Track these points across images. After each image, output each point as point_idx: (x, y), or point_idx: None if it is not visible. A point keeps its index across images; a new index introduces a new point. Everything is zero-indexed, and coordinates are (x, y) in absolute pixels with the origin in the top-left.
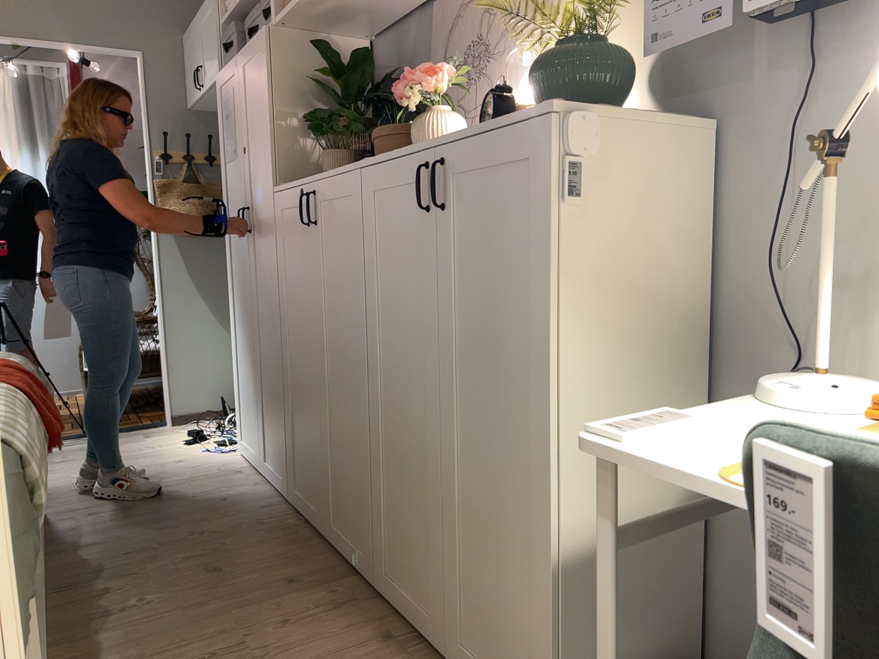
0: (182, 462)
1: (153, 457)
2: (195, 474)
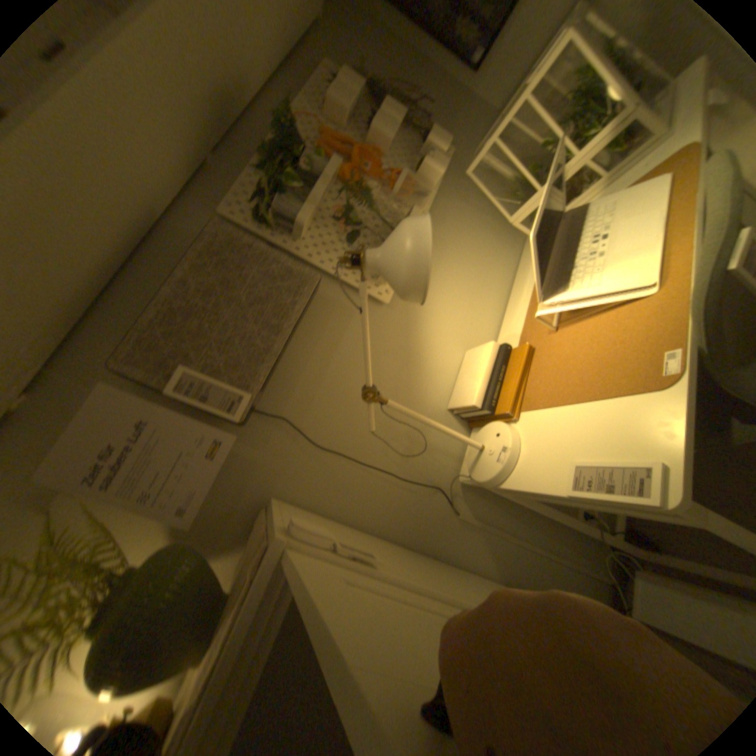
0: None
1: None
2: None
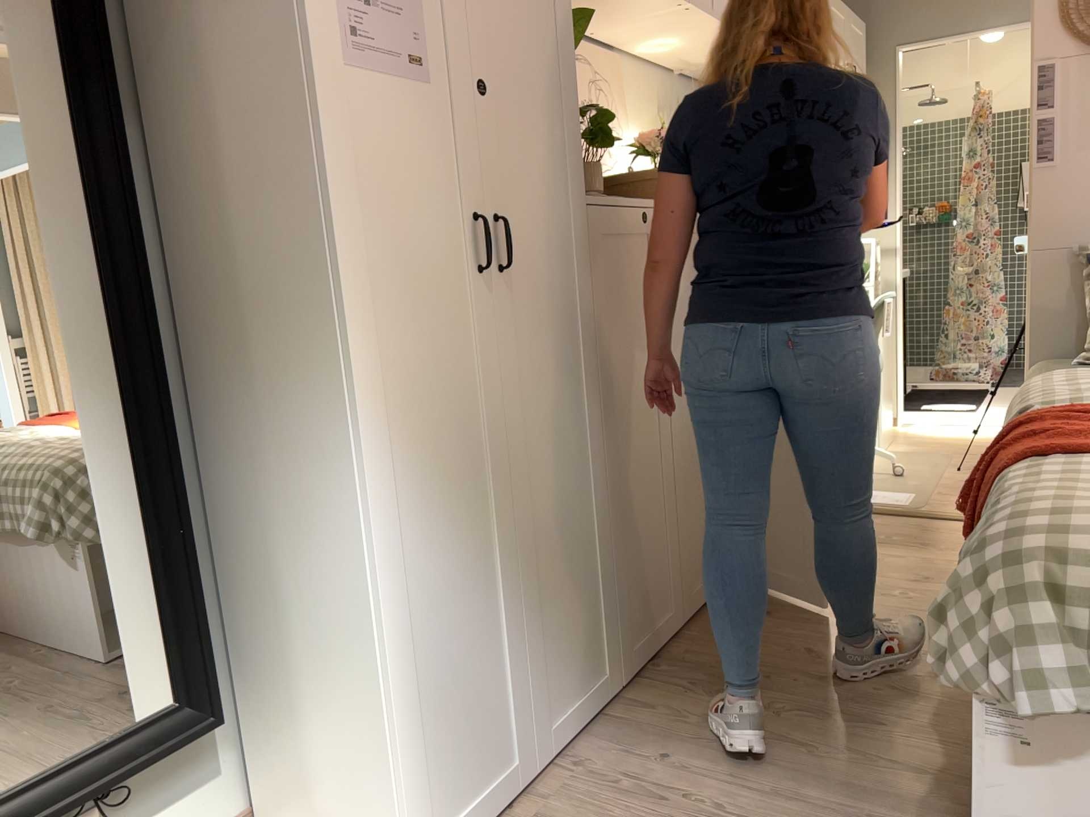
0: None
1: None
2: None
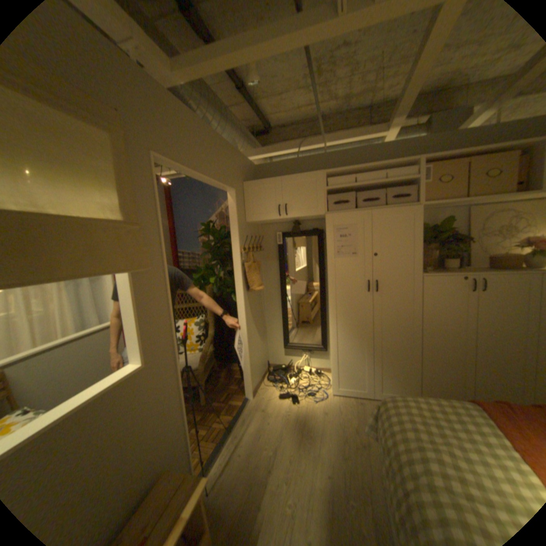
0: (327, 414)
1: (307, 420)
2: (352, 415)
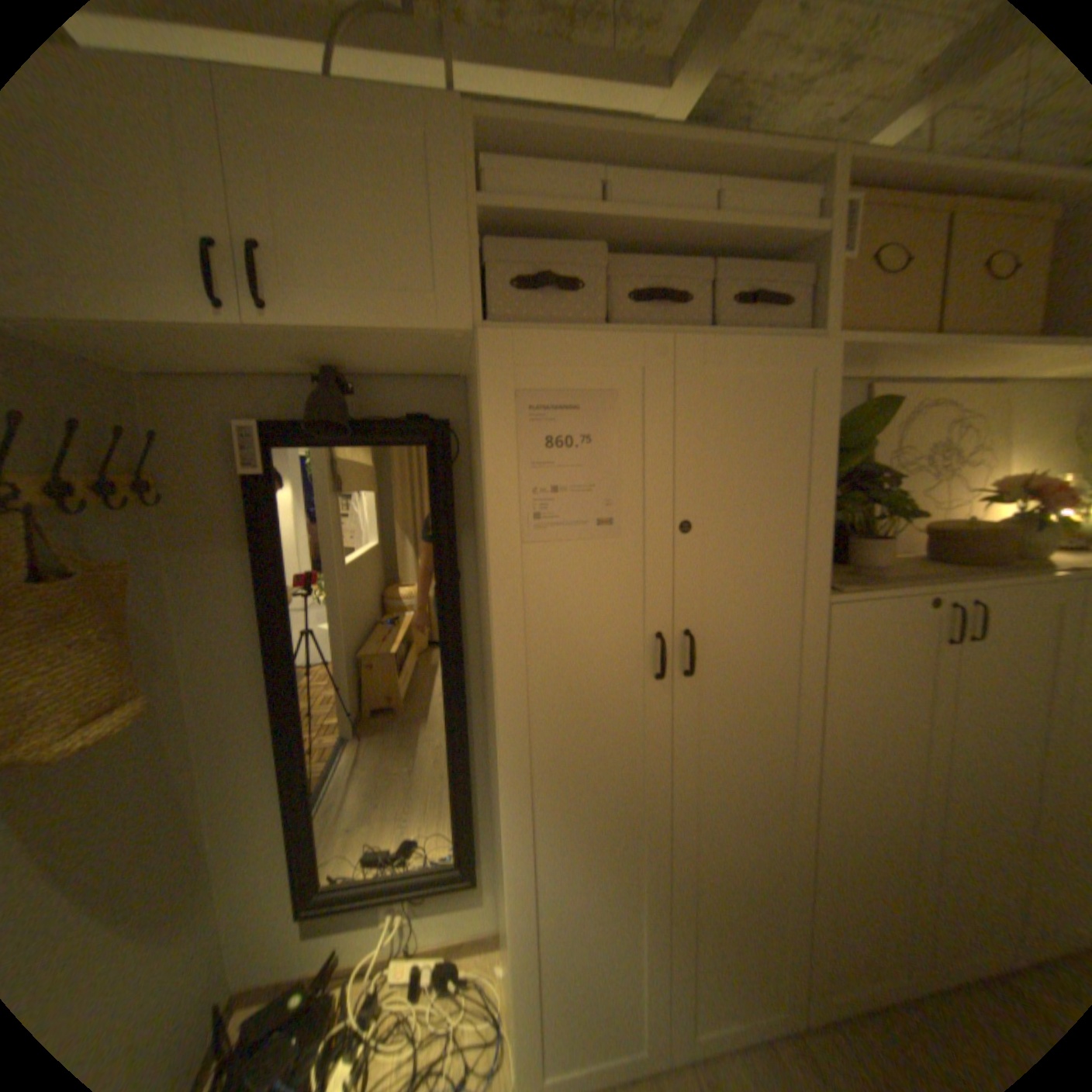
0: None
1: None
2: None
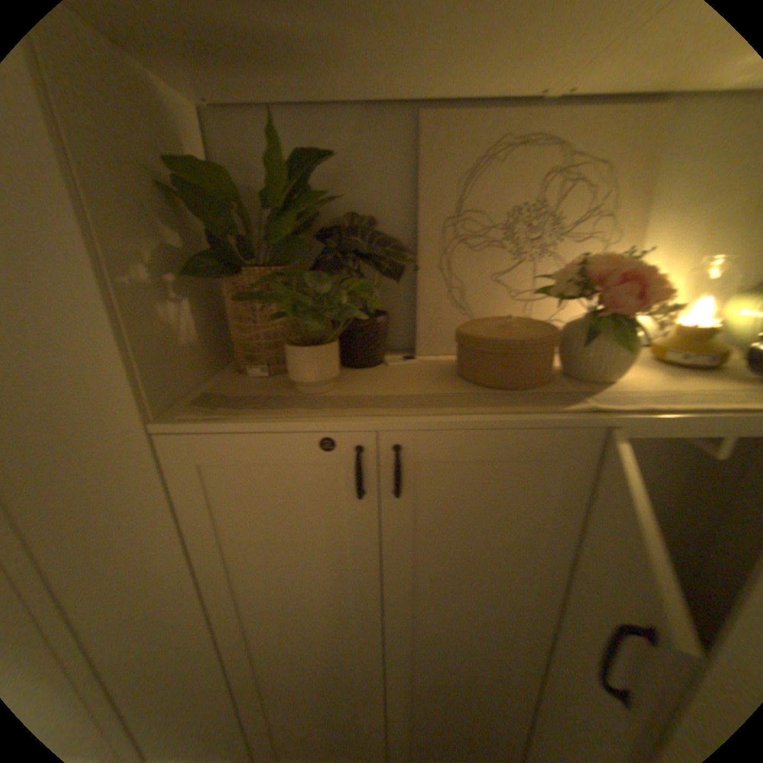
0: None
1: None
2: None
